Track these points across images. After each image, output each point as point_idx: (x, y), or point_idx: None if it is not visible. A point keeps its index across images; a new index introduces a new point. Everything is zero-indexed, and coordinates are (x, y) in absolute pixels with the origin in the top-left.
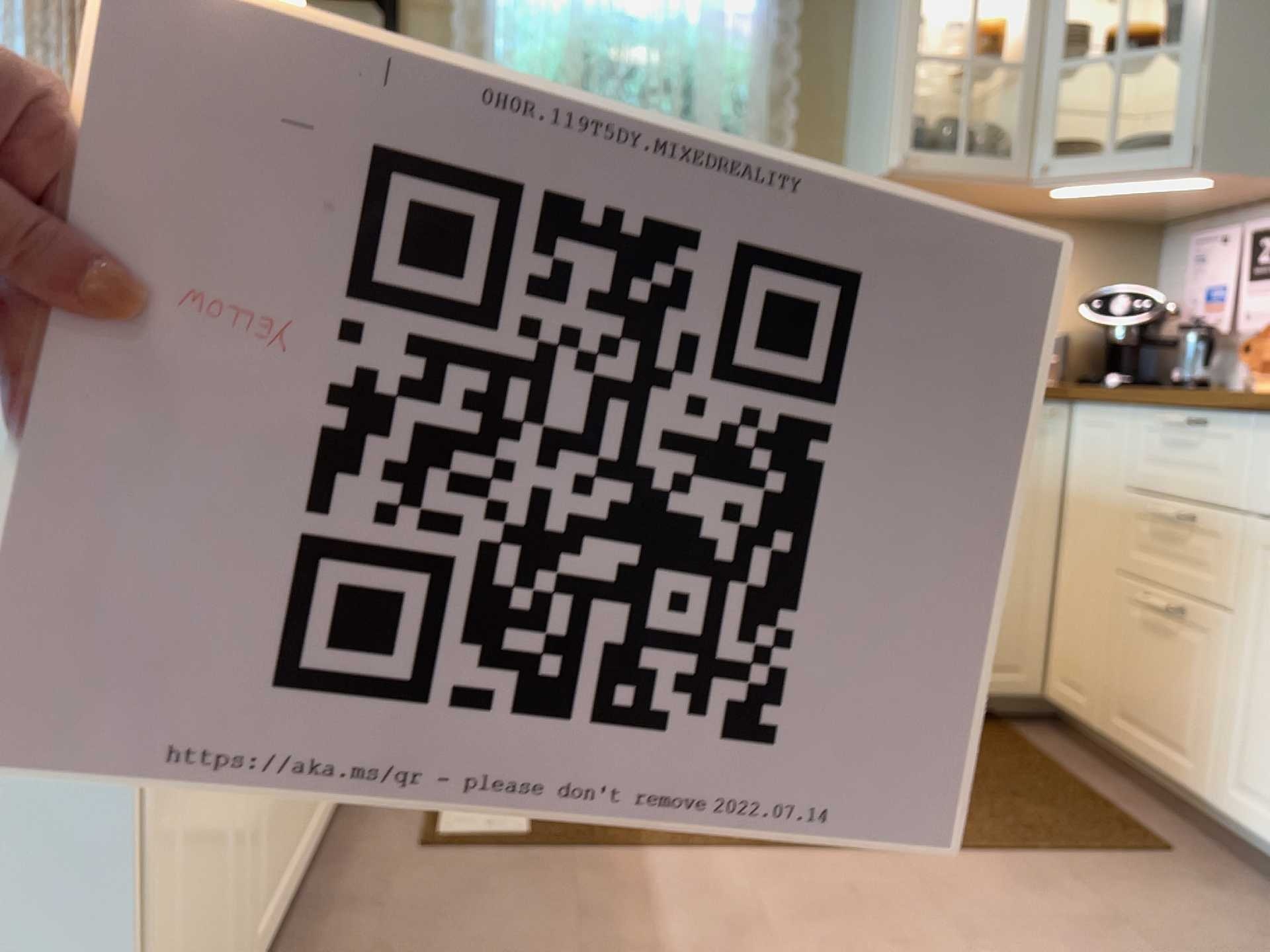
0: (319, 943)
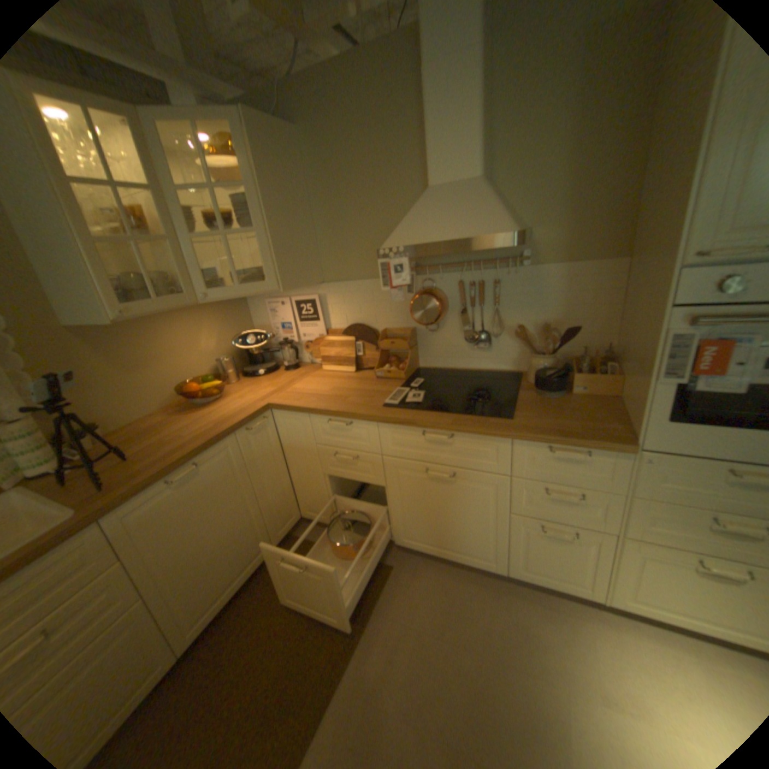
0: None
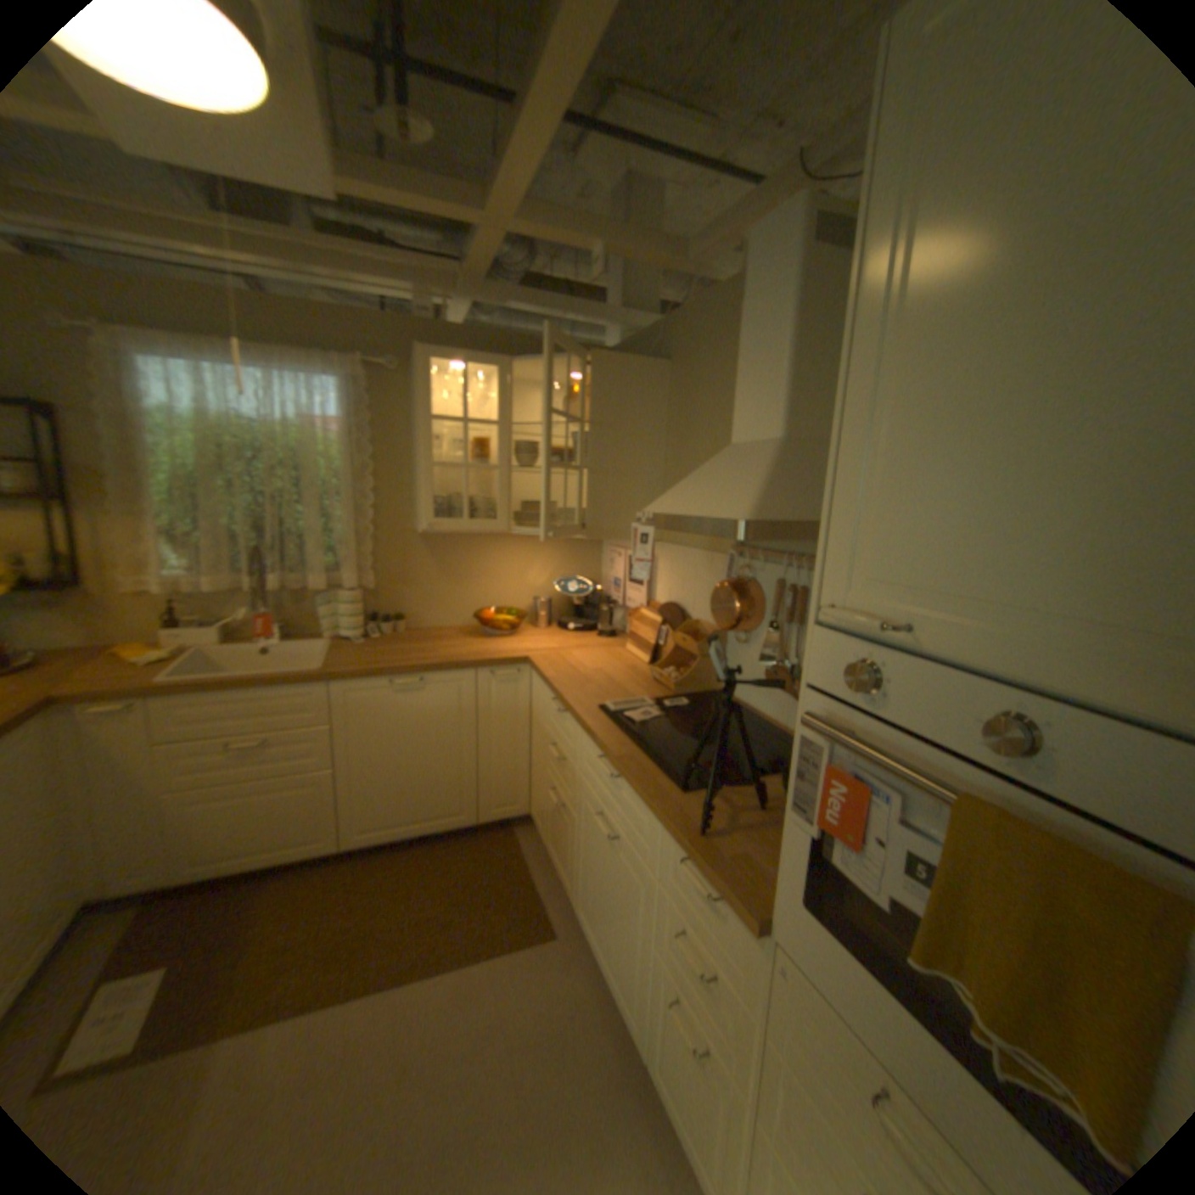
0: None
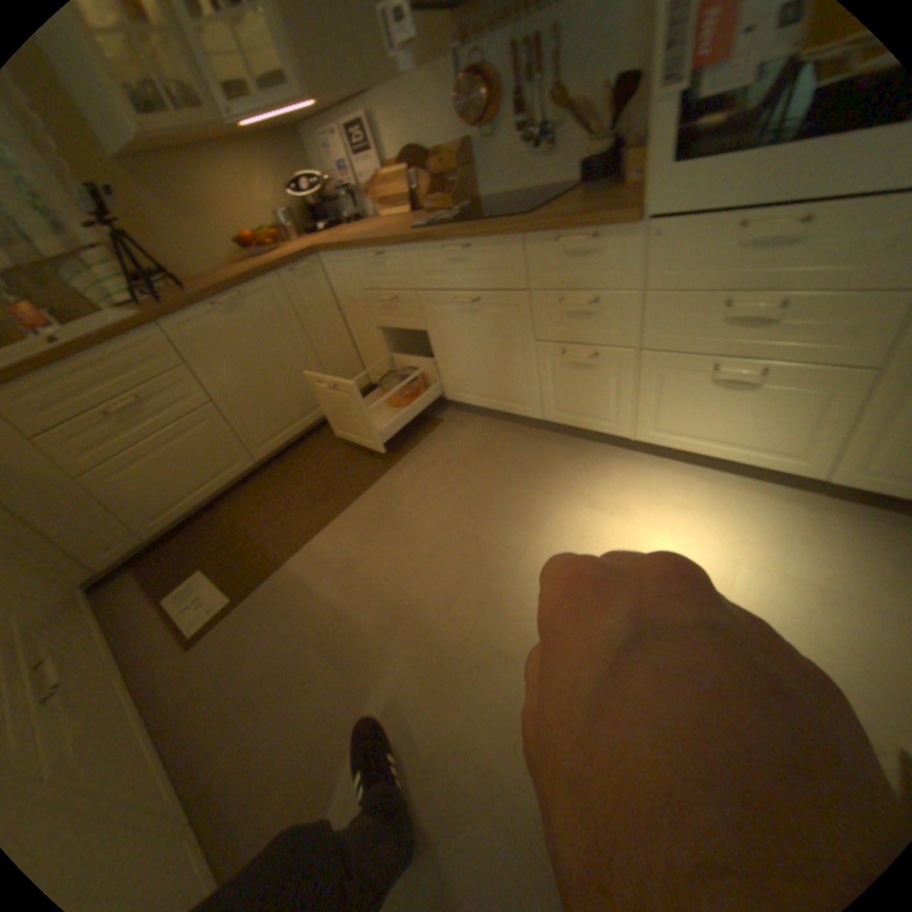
0: (183, 734)
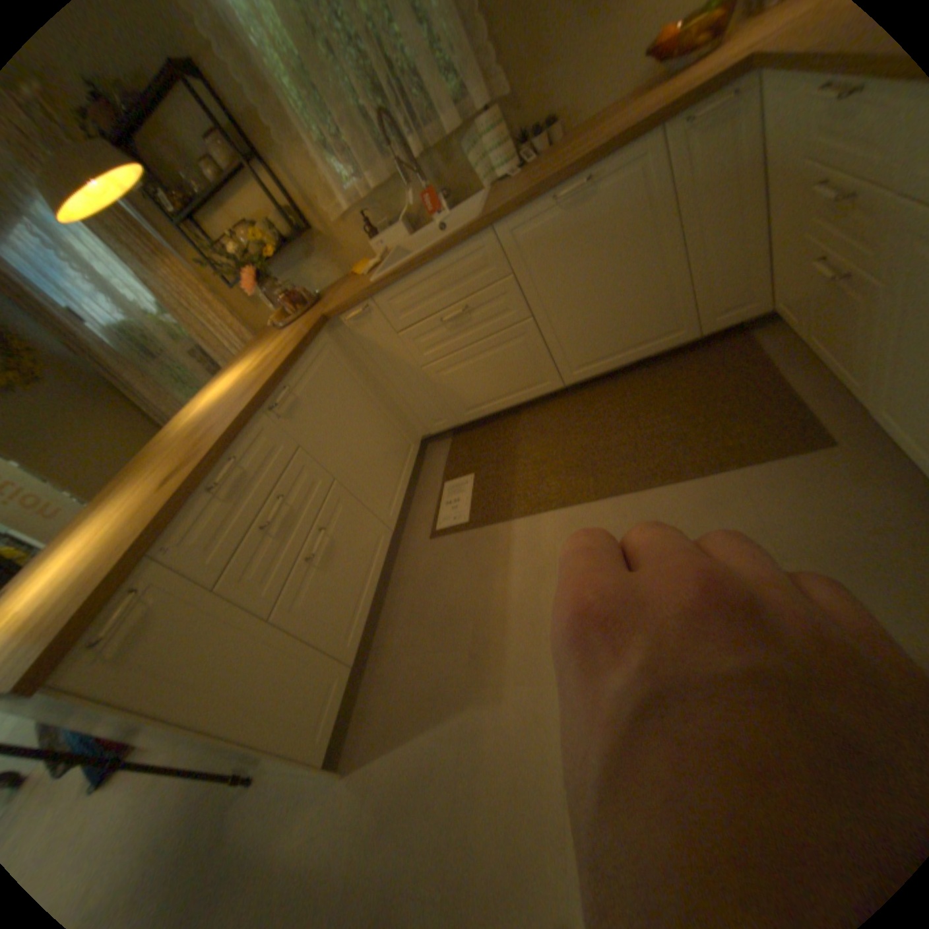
0: (398, 597)
